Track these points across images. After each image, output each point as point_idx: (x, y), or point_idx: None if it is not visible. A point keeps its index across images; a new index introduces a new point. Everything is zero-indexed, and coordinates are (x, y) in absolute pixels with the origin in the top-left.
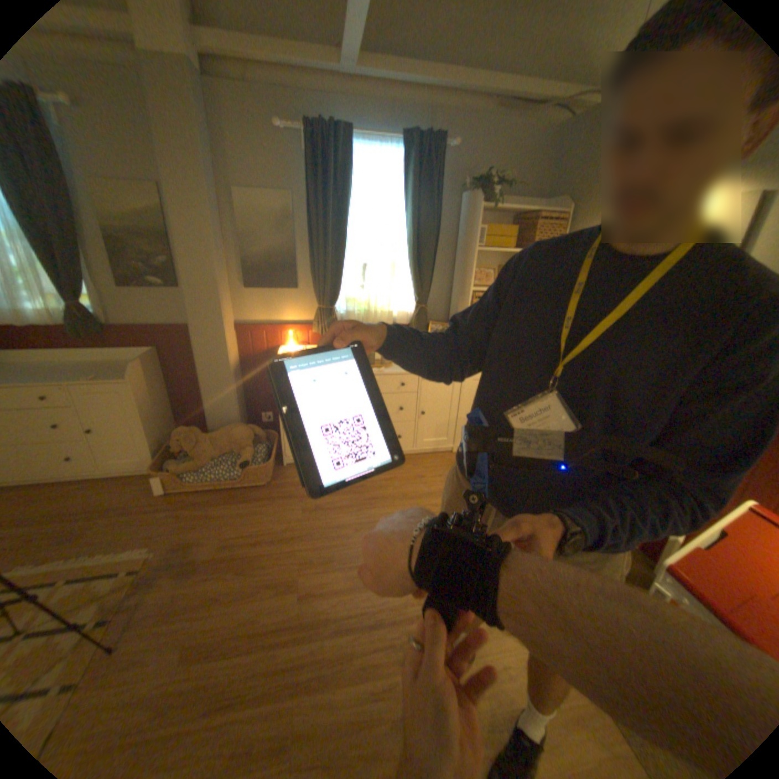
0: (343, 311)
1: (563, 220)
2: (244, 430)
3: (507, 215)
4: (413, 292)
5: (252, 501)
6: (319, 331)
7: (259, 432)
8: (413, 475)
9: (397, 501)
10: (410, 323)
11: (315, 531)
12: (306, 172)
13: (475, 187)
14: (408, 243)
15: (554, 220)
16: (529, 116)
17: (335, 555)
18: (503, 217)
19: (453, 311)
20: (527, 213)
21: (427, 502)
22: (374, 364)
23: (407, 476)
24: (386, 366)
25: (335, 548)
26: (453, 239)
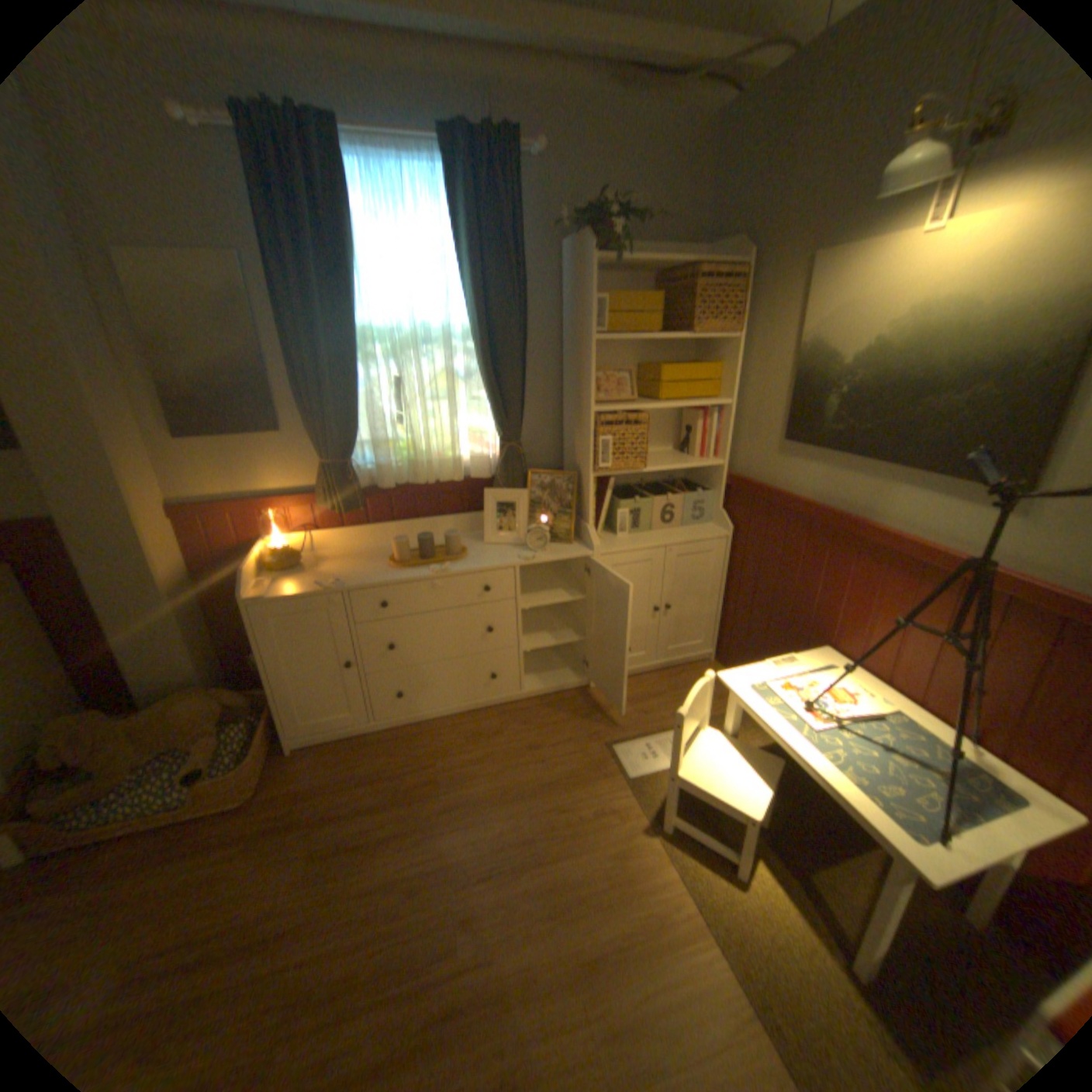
0: (371, 465)
1: (741, 276)
2: (196, 705)
3: (644, 274)
4: (493, 421)
5: (209, 849)
6: (328, 505)
7: (231, 700)
8: (522, 747)
9: (490, 811)
10: (495, 474)
11: (327, 909)
12: (254, 210)
13: (584, 228)
14: (473, 334)
15: (725, 279)
16: (666, 97)
17: (361, 970)
18: (639, 278)
19: (568, 448)
20: (679, 268)
21: (546, 805)
22: (435, 554)
23: (511, 750)
24: (455, 558)
25: (361, 950)
26: (556, 322)
